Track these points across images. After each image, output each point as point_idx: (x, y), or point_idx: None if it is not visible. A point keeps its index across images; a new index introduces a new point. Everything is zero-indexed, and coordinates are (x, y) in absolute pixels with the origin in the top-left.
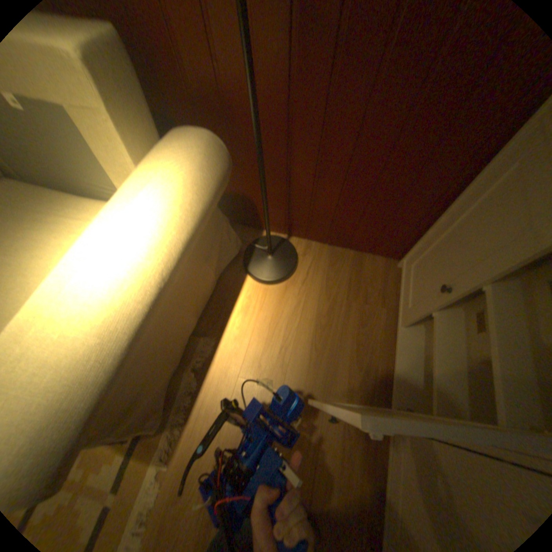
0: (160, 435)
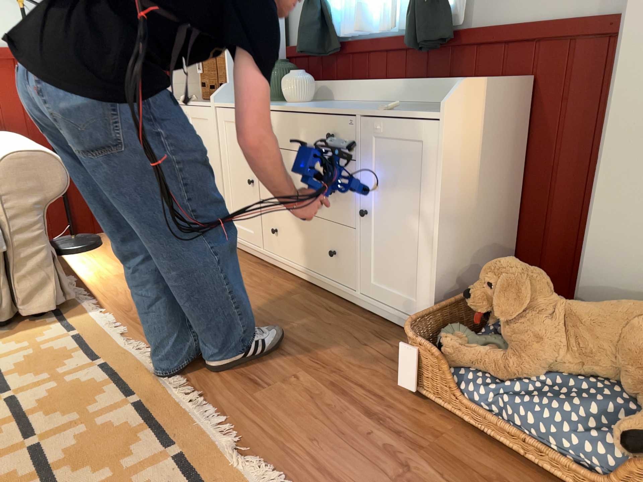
0: (79, 305)
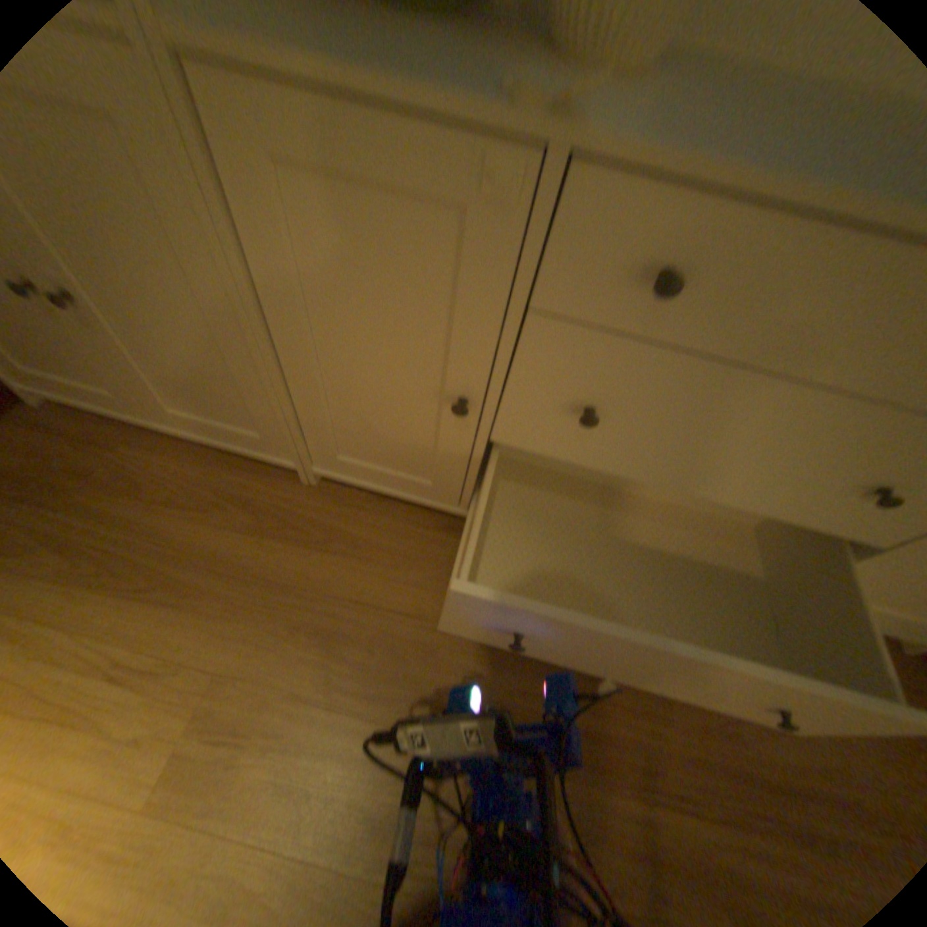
0: None
